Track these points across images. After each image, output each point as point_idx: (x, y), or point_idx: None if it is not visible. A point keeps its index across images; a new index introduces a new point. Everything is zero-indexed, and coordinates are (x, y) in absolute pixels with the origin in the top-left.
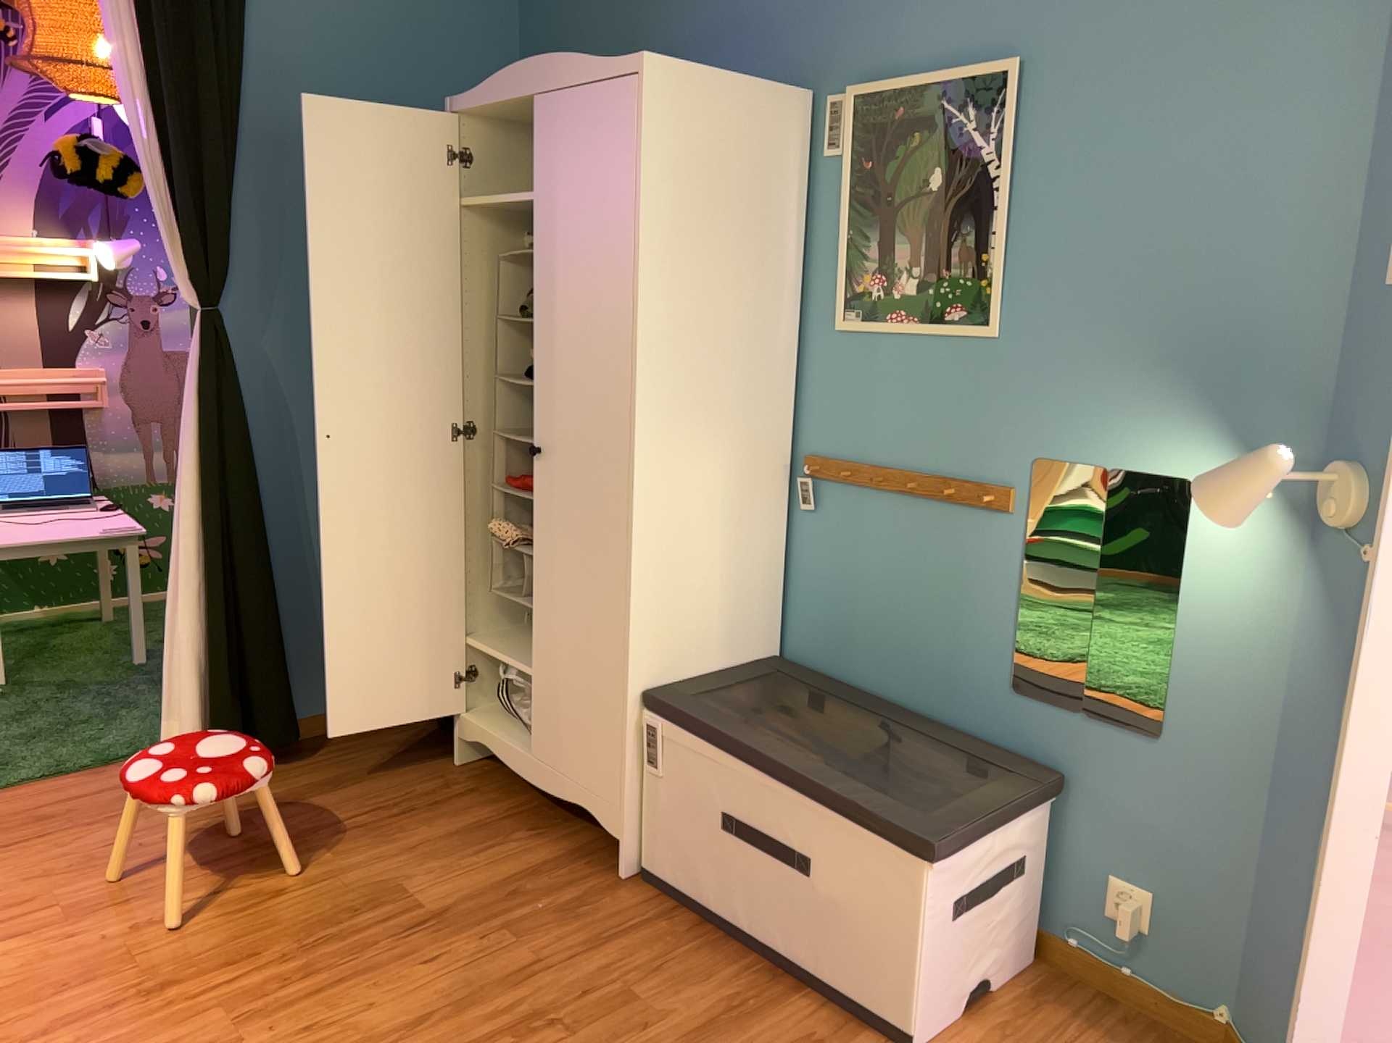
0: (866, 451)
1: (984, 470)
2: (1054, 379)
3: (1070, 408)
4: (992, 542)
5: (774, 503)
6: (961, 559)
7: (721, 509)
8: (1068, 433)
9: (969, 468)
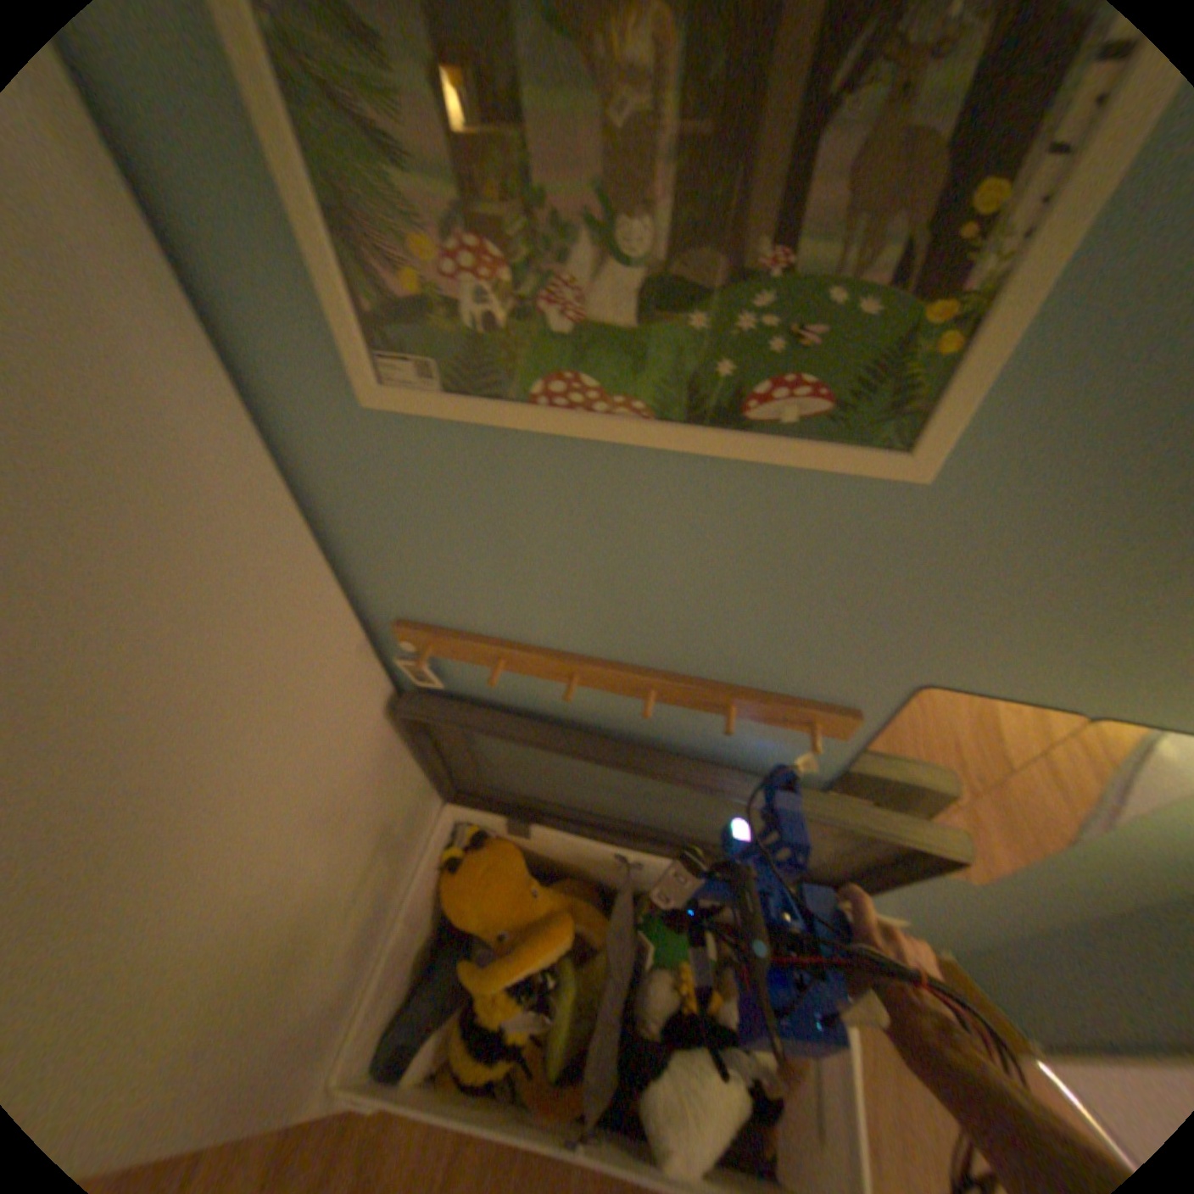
0: (528, 628)
1: (806, 683)
2: (1081, 580)
3: (1087, 629)
4: (798, 750)
5: (369, 706)
6: (735, 755)
7: (291, 839)
8: (1046, 663)
9: (774, 676)
